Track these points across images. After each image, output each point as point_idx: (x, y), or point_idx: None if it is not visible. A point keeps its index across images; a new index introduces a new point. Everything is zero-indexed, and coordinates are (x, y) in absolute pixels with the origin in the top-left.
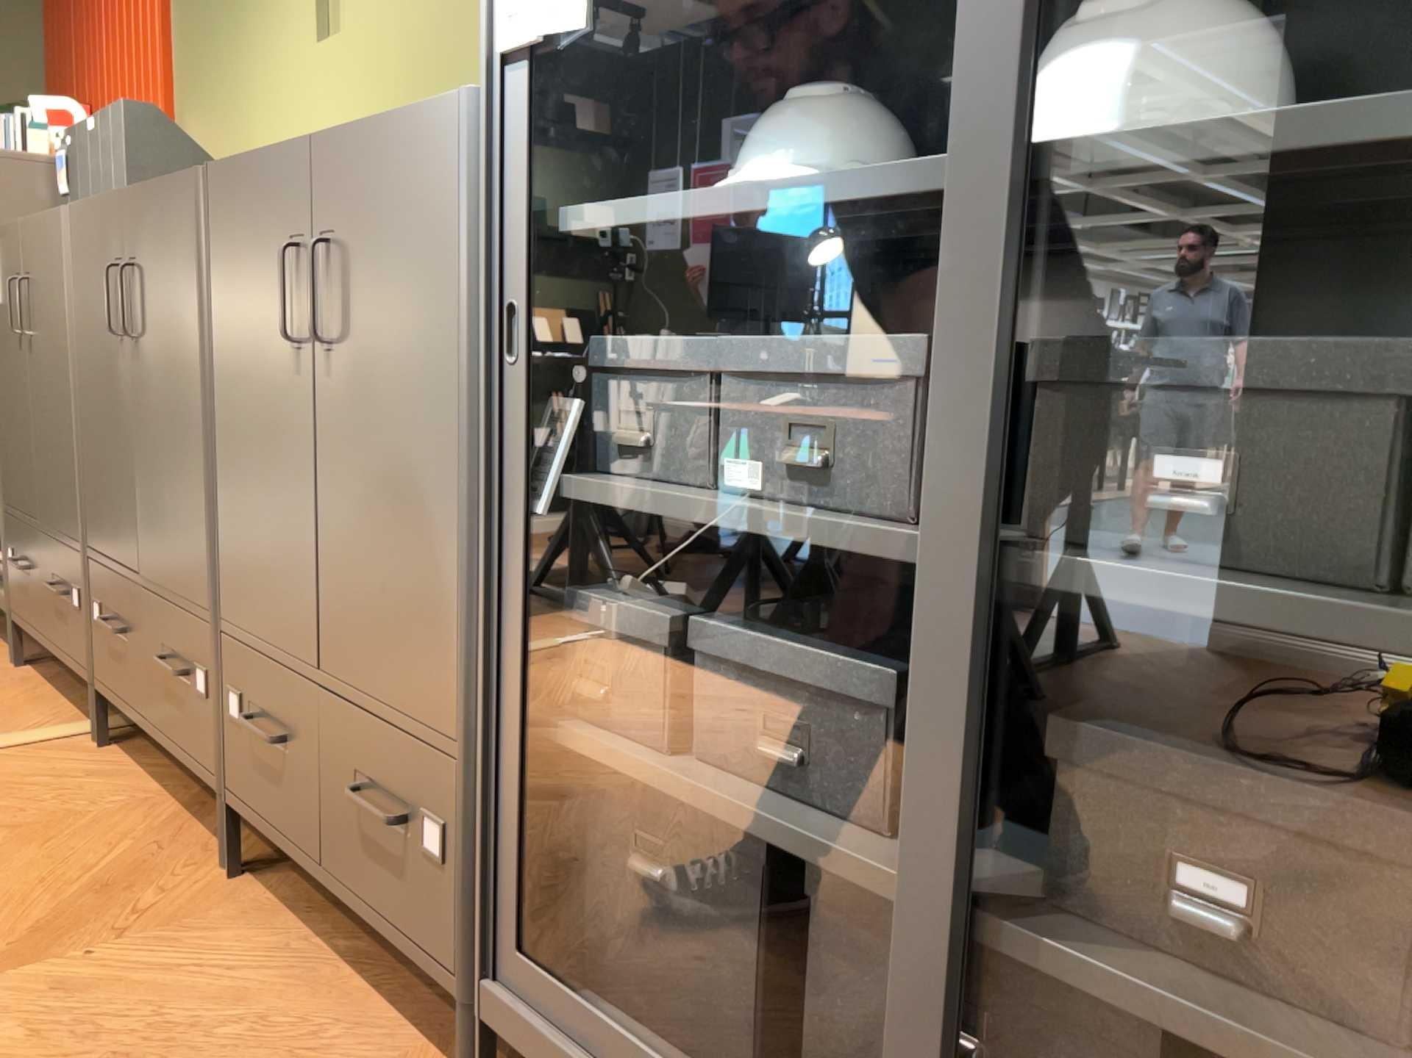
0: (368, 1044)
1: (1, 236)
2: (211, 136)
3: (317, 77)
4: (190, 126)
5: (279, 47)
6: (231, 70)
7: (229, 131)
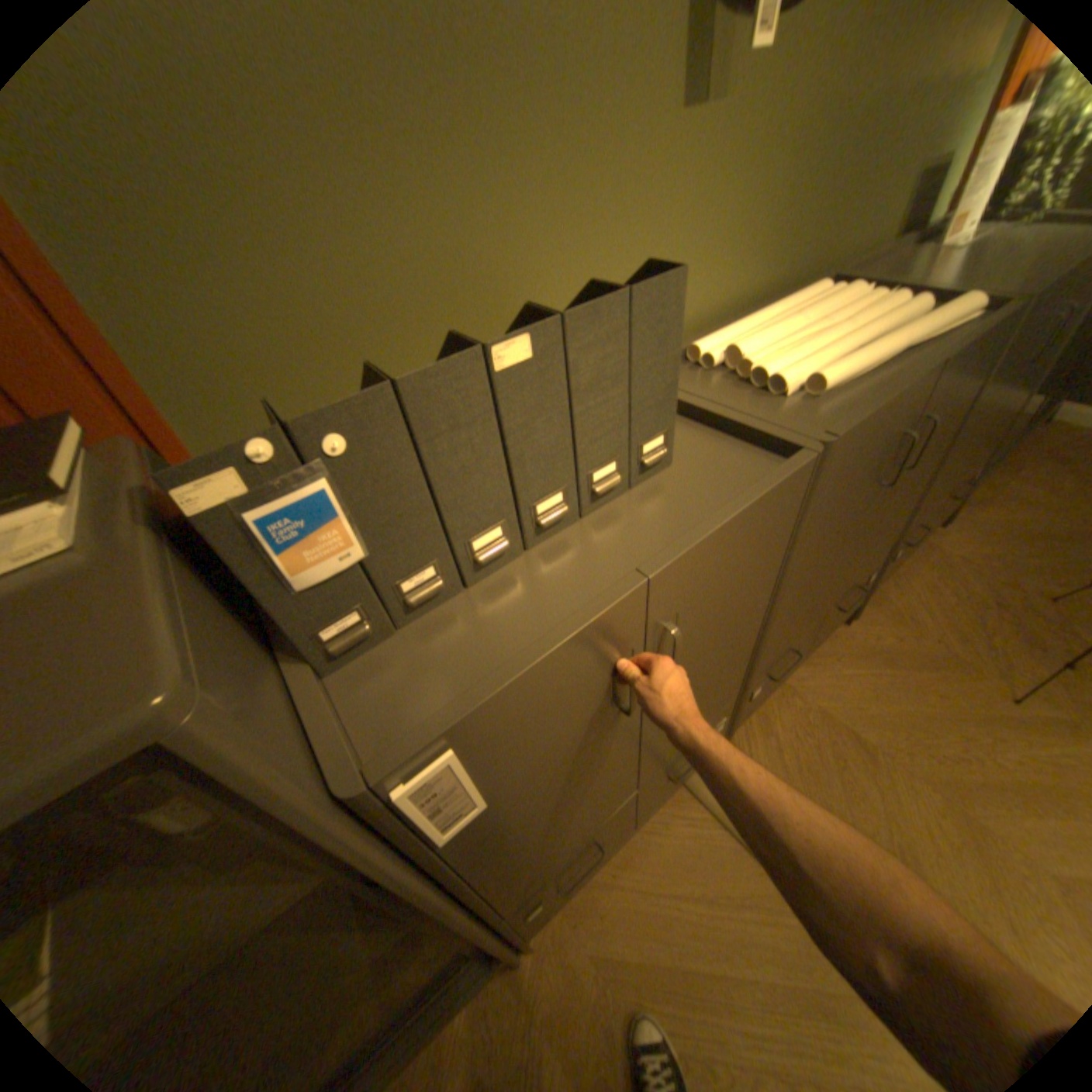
0: (930, 552)
1: (509, 695)
2: (341, 283)
3: (679, 155)
4: (199, 278)
5: (592, 94)
6: (410, 124)
7: (427, 264)
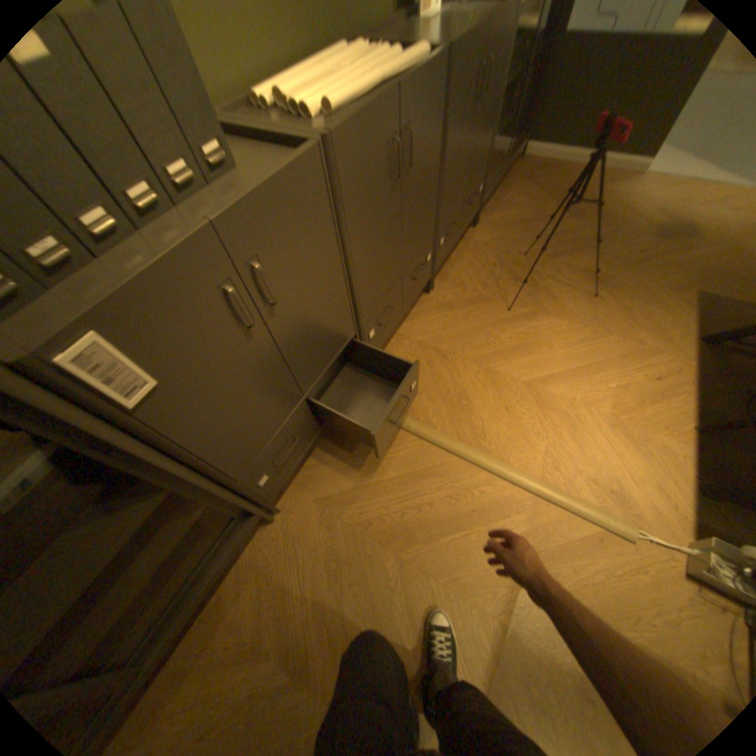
0: (467, 244)
1: (128, 296)
2: None
3: None
4: None
5: None
6: None
7: None
